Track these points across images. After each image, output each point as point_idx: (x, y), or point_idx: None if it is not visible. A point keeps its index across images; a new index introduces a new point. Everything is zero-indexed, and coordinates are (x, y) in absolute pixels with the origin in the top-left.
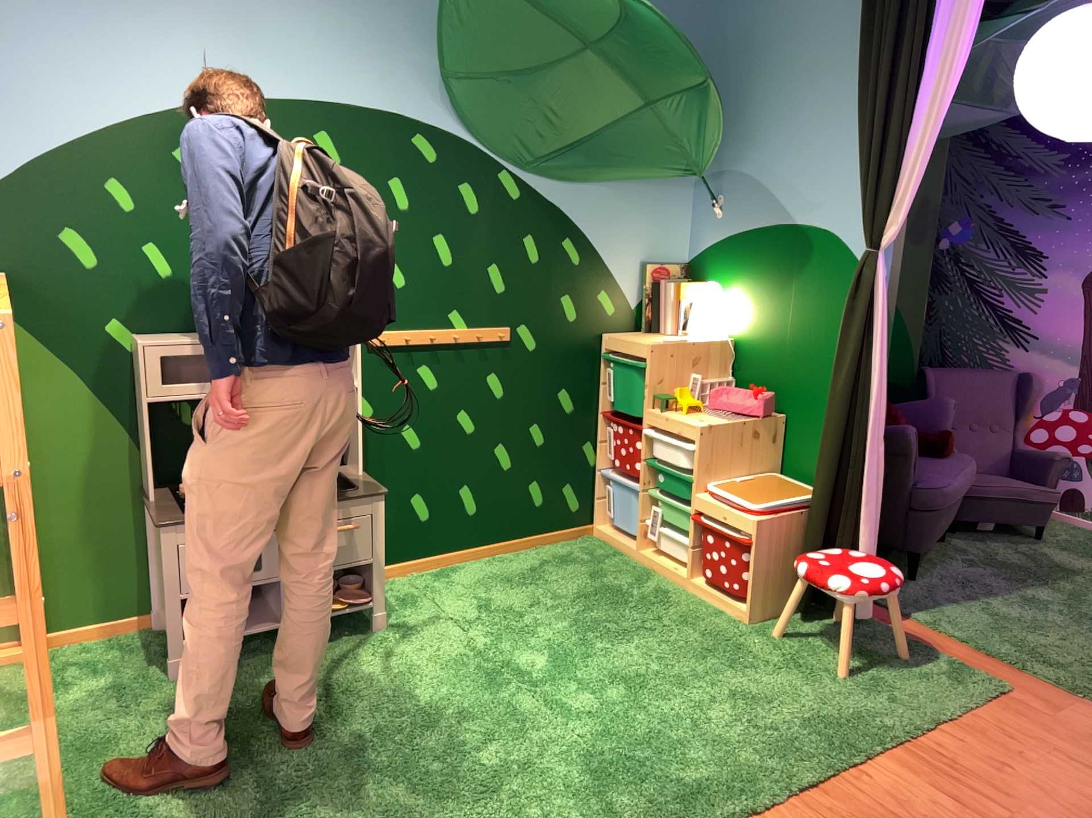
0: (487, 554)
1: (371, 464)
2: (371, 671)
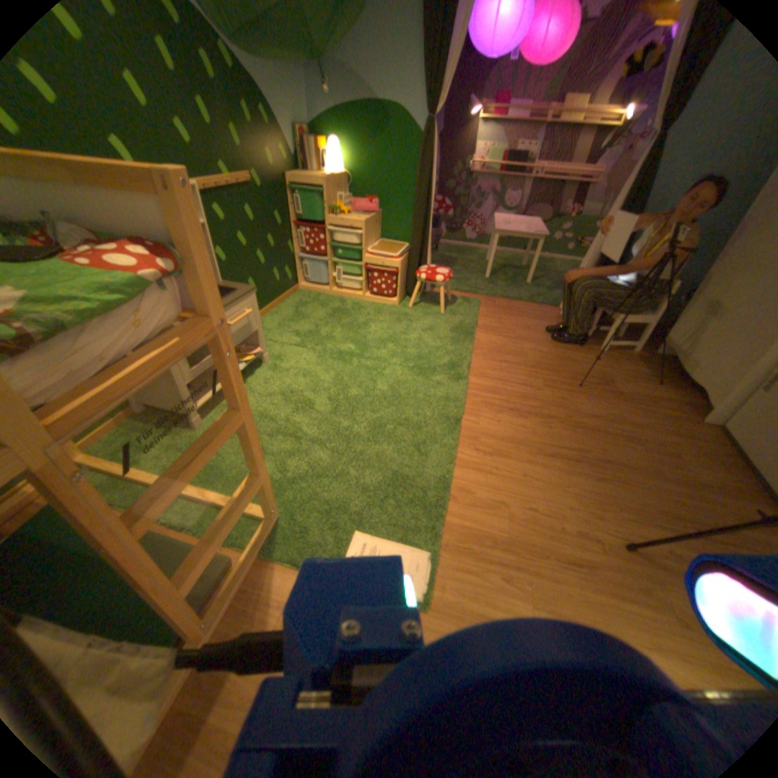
0: (263, 312)
1: None
2: (287, 382)
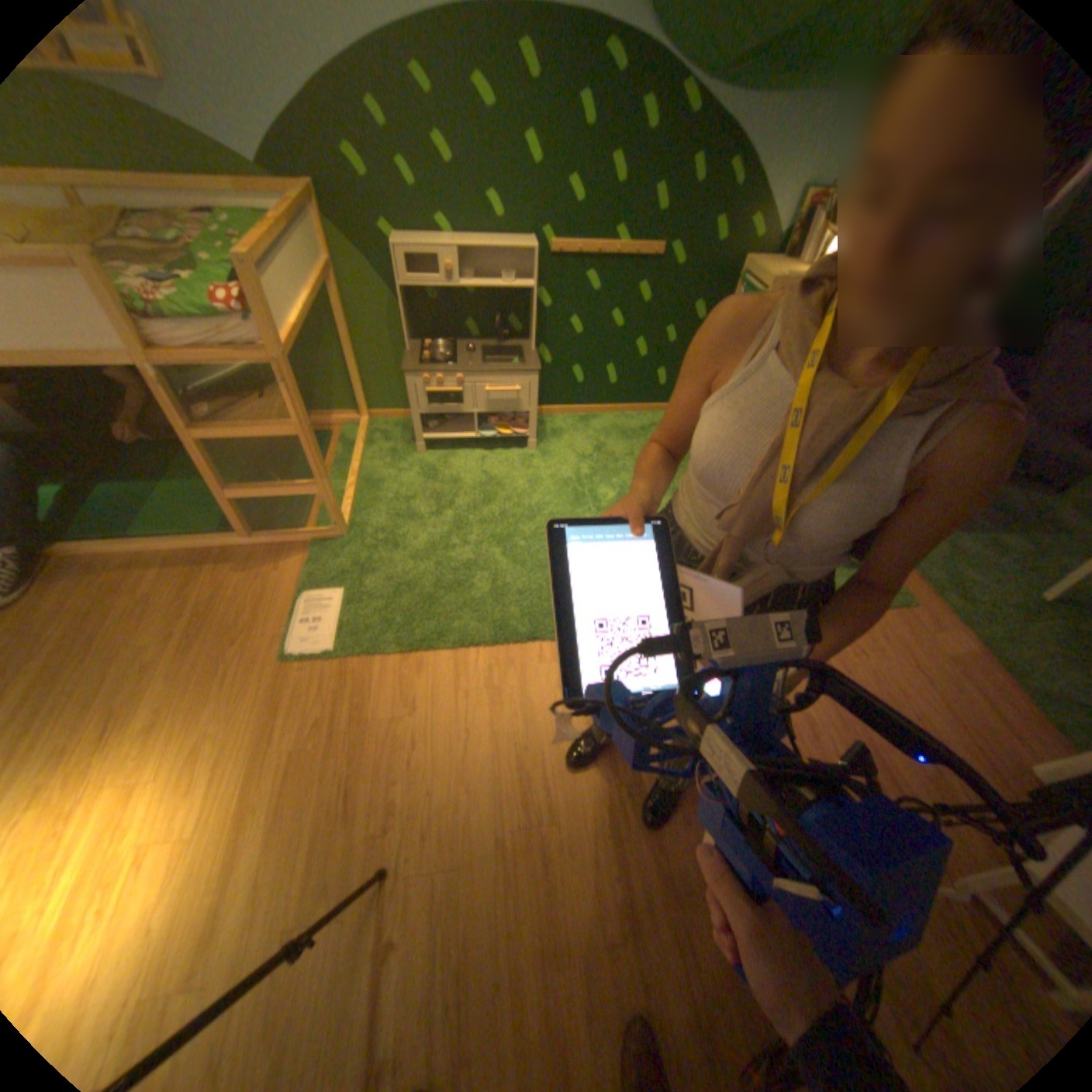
0: (618, 413)
1: (545, 343)
2: (511, 480)
